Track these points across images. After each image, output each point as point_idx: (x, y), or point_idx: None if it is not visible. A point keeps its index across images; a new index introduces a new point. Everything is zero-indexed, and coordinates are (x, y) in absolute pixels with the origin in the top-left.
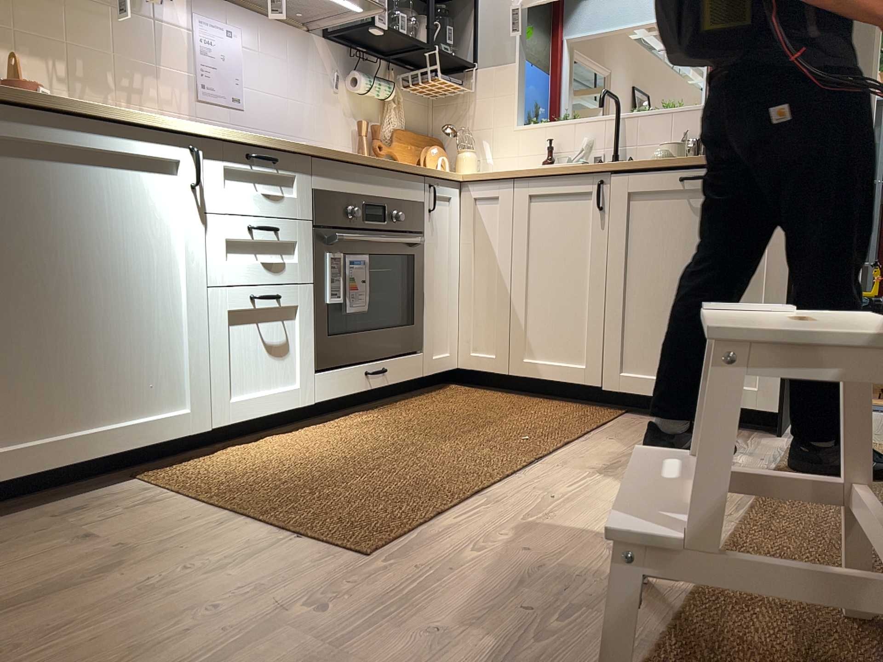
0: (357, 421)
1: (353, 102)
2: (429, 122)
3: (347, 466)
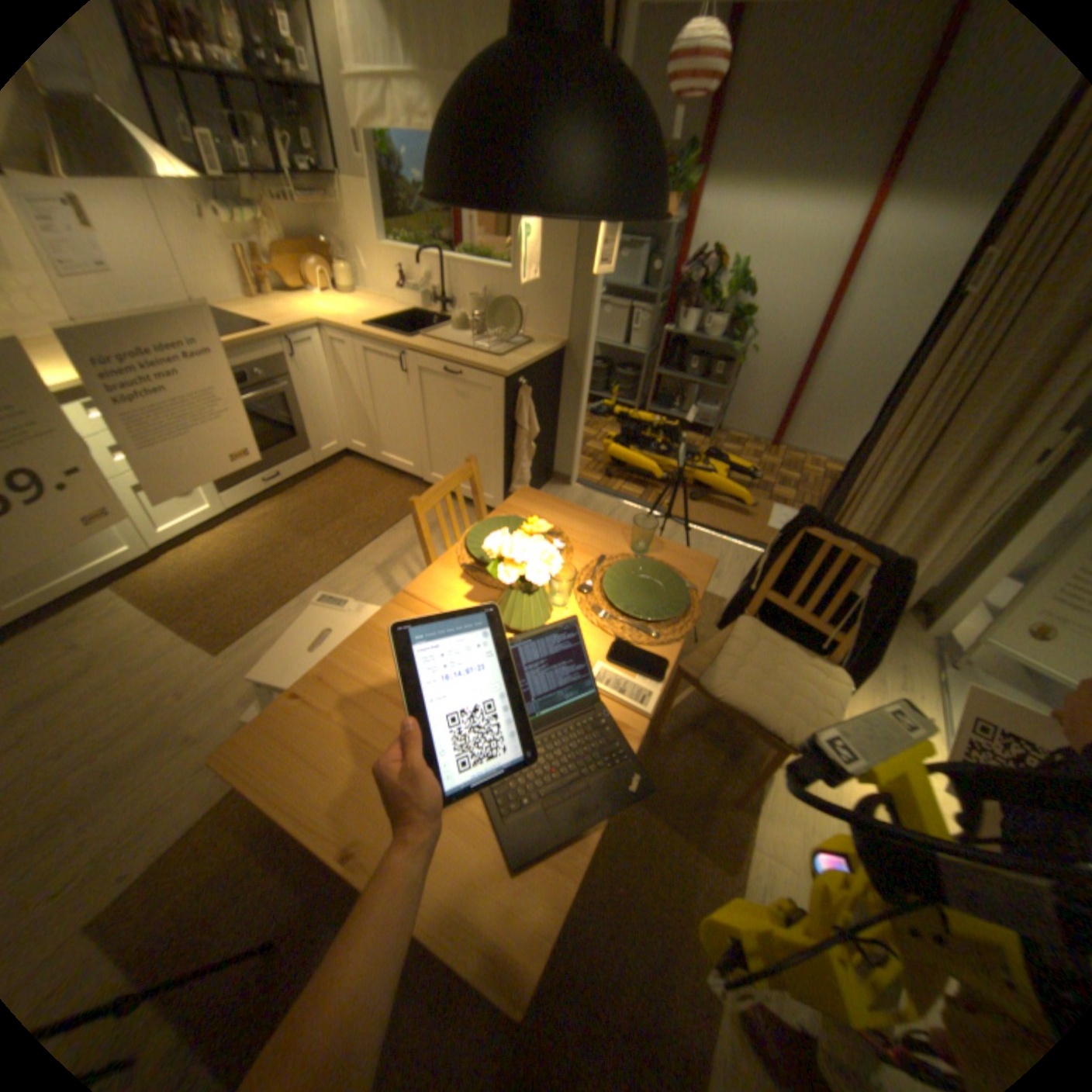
0: (263, 510)
1: (223, 224)
2: (311, 217)
3: (234, 569)
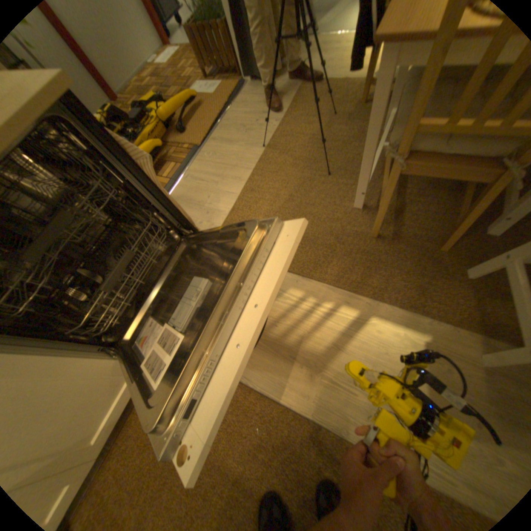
0: None
1: None
2: None
3: None
